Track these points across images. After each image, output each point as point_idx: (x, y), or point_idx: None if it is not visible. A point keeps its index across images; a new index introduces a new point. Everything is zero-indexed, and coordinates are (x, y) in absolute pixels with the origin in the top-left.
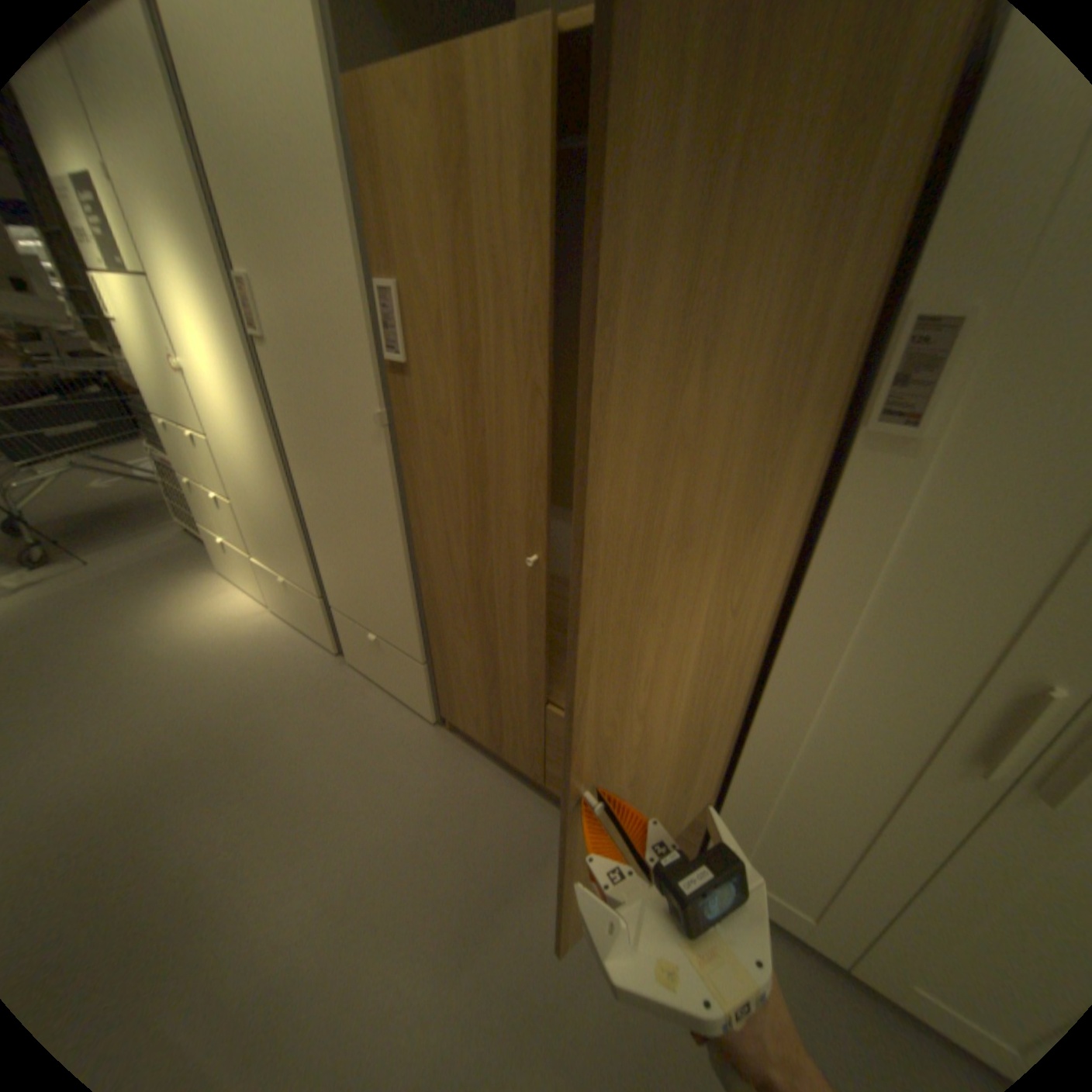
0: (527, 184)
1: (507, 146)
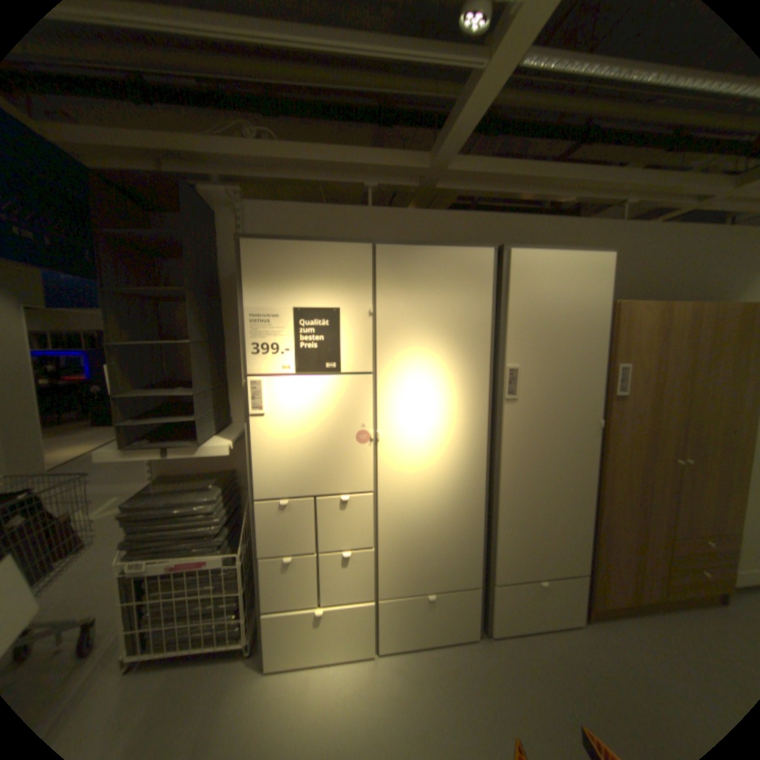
0: (691, 337)
1: (686, 327)
